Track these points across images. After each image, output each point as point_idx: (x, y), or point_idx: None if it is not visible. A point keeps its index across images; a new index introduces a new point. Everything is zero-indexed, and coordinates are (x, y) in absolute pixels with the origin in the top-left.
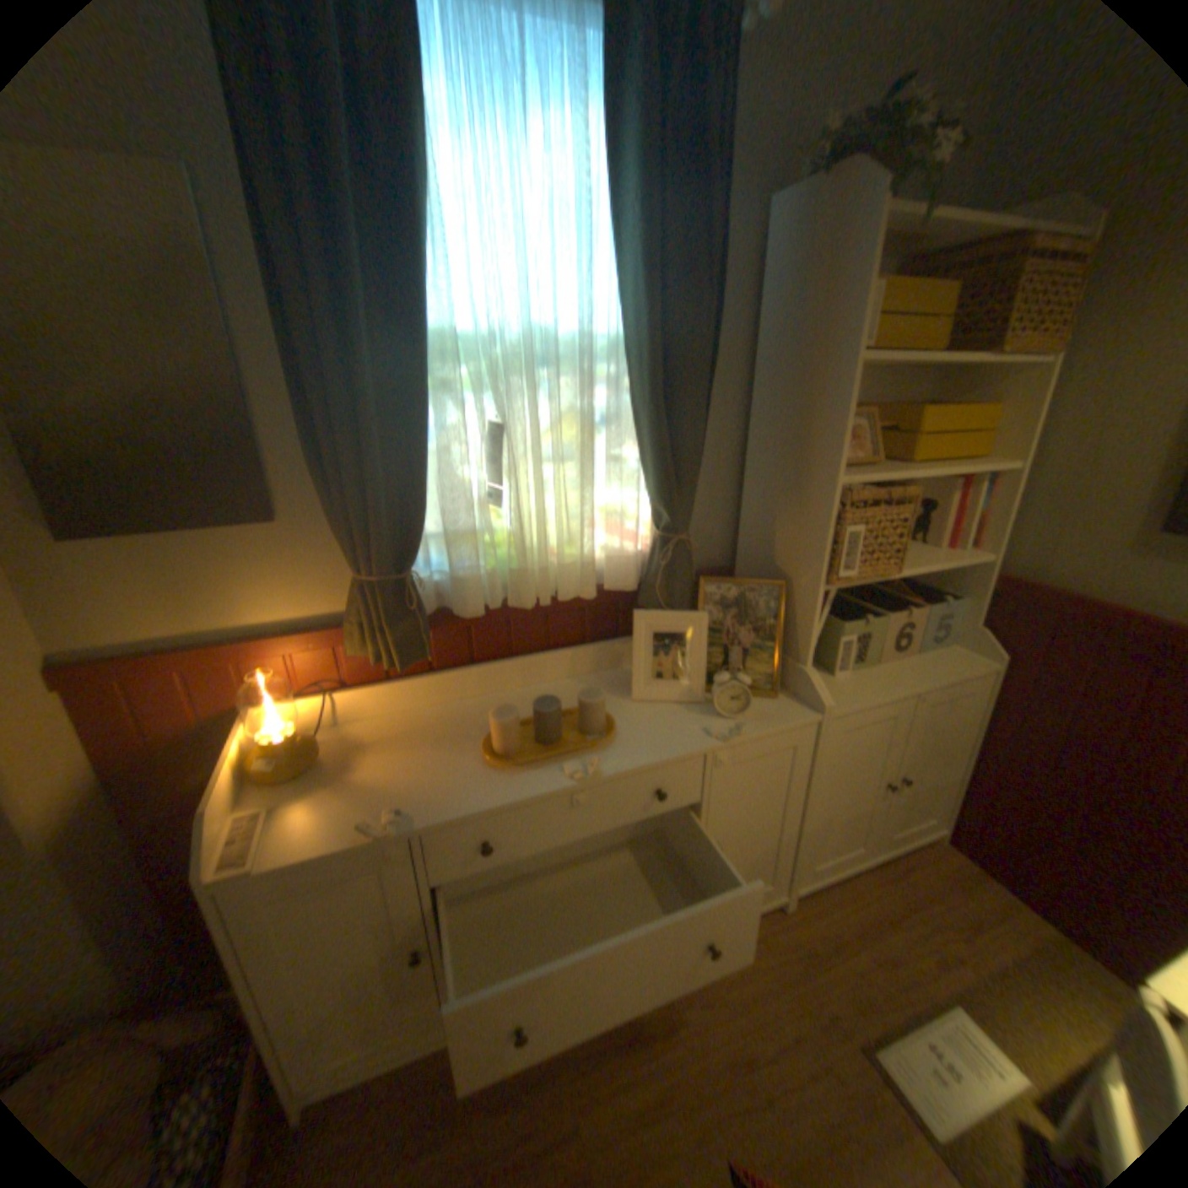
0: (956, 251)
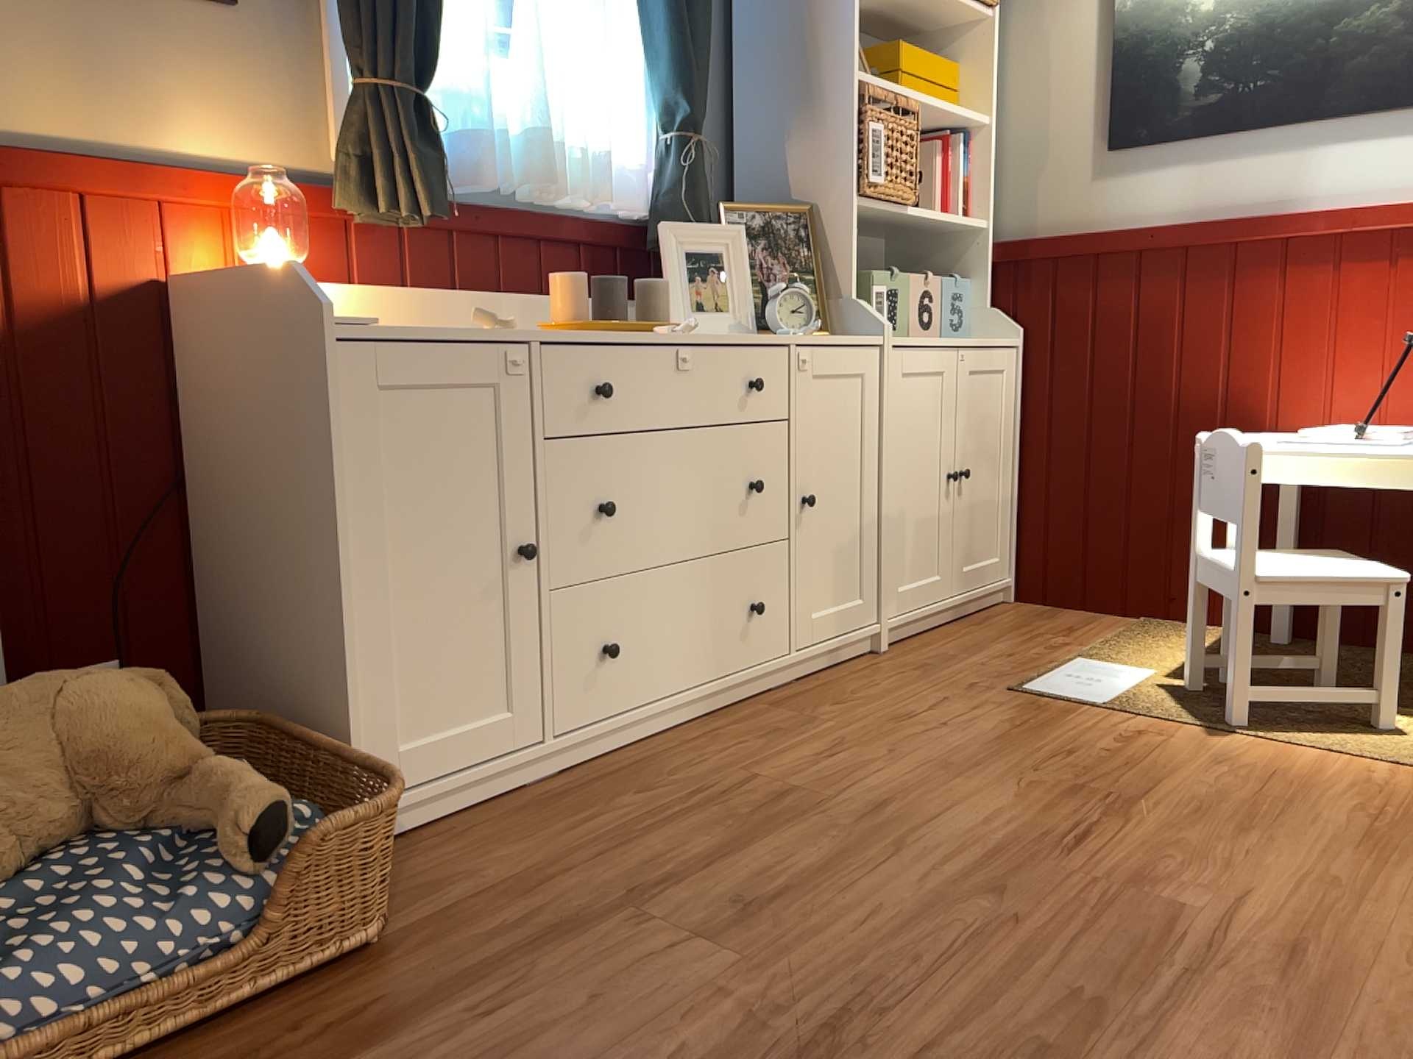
0: None
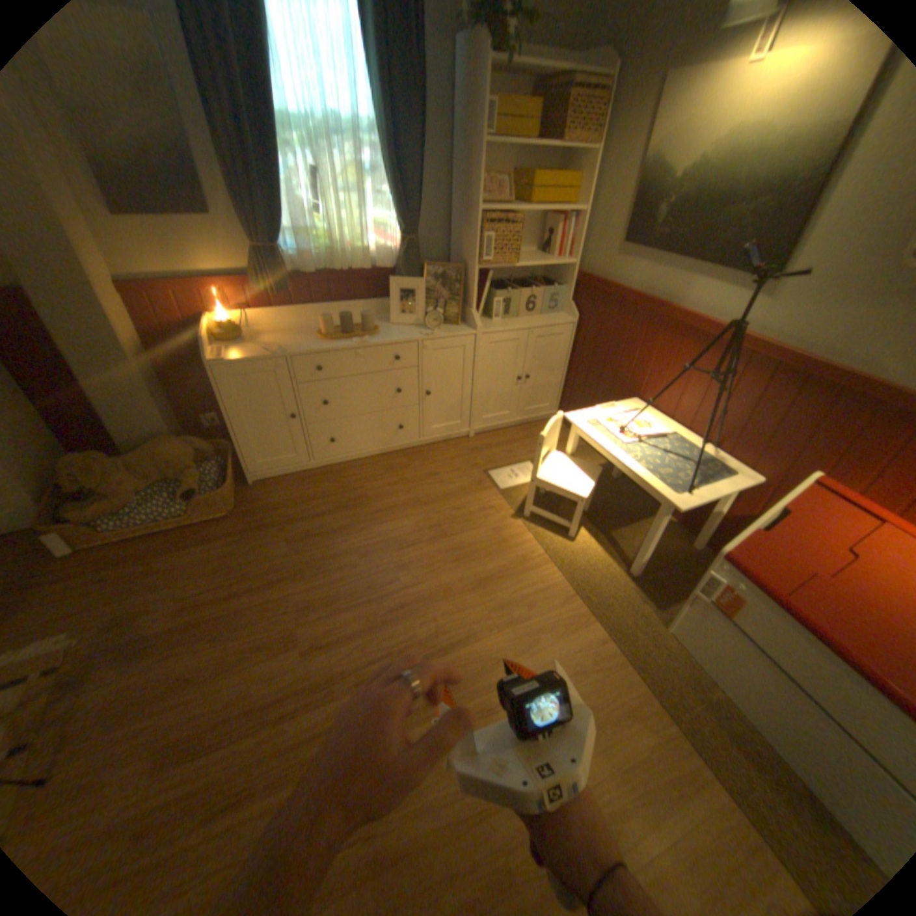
0: (554, 78)
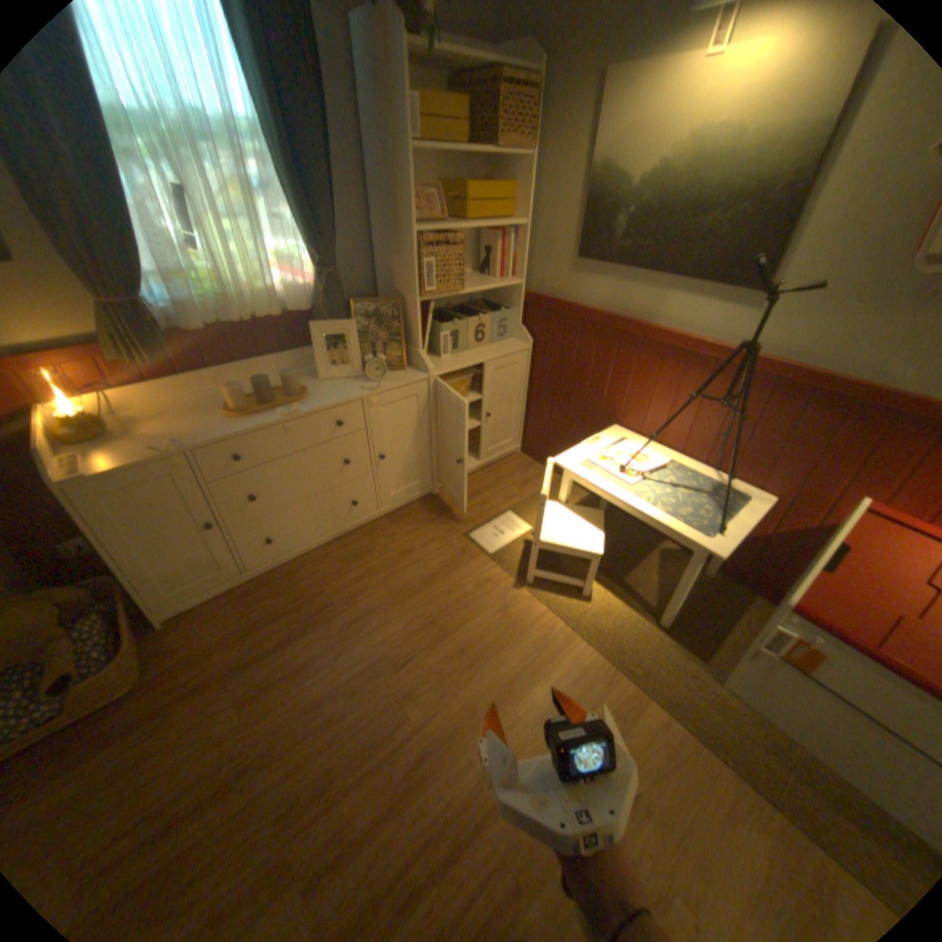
0: (474, 73)
